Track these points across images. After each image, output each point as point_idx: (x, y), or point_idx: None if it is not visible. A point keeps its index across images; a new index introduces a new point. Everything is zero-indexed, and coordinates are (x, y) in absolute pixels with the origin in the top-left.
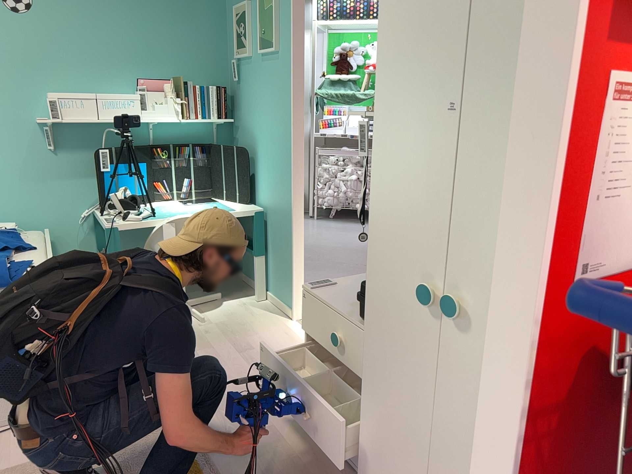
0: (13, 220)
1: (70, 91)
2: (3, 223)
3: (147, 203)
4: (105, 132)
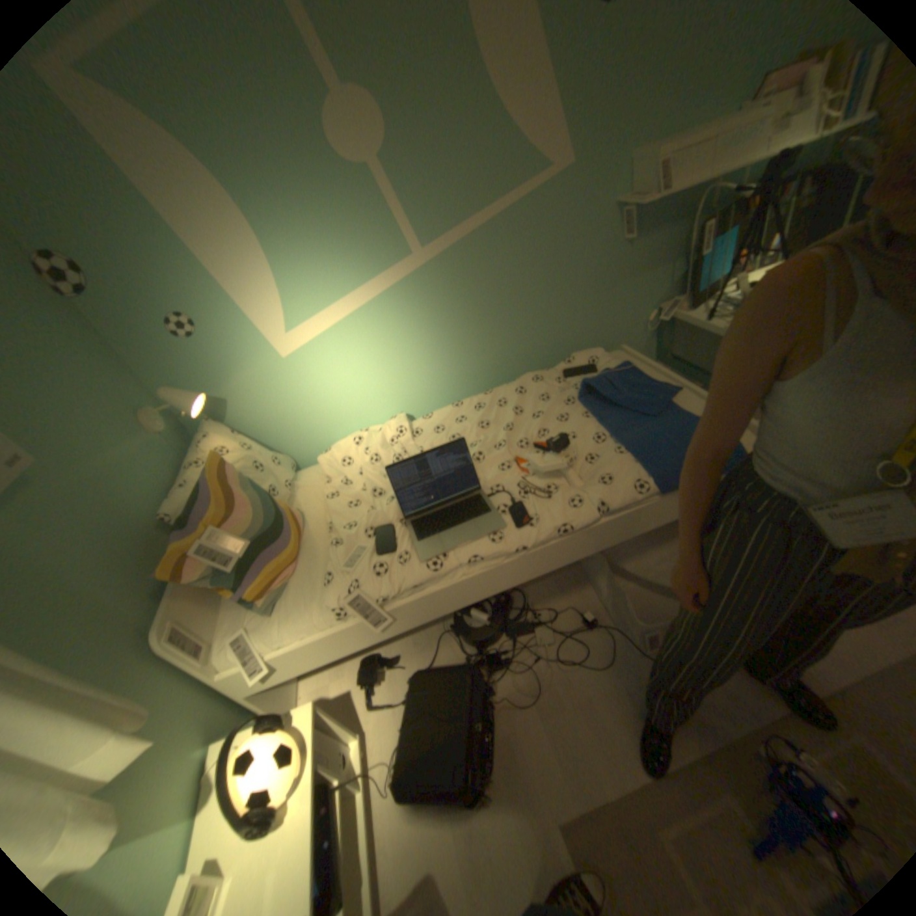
0: (583, 341)
1: (658, 135)
2: (590, 351)
3: (729, 283)
4: (707, 190)
